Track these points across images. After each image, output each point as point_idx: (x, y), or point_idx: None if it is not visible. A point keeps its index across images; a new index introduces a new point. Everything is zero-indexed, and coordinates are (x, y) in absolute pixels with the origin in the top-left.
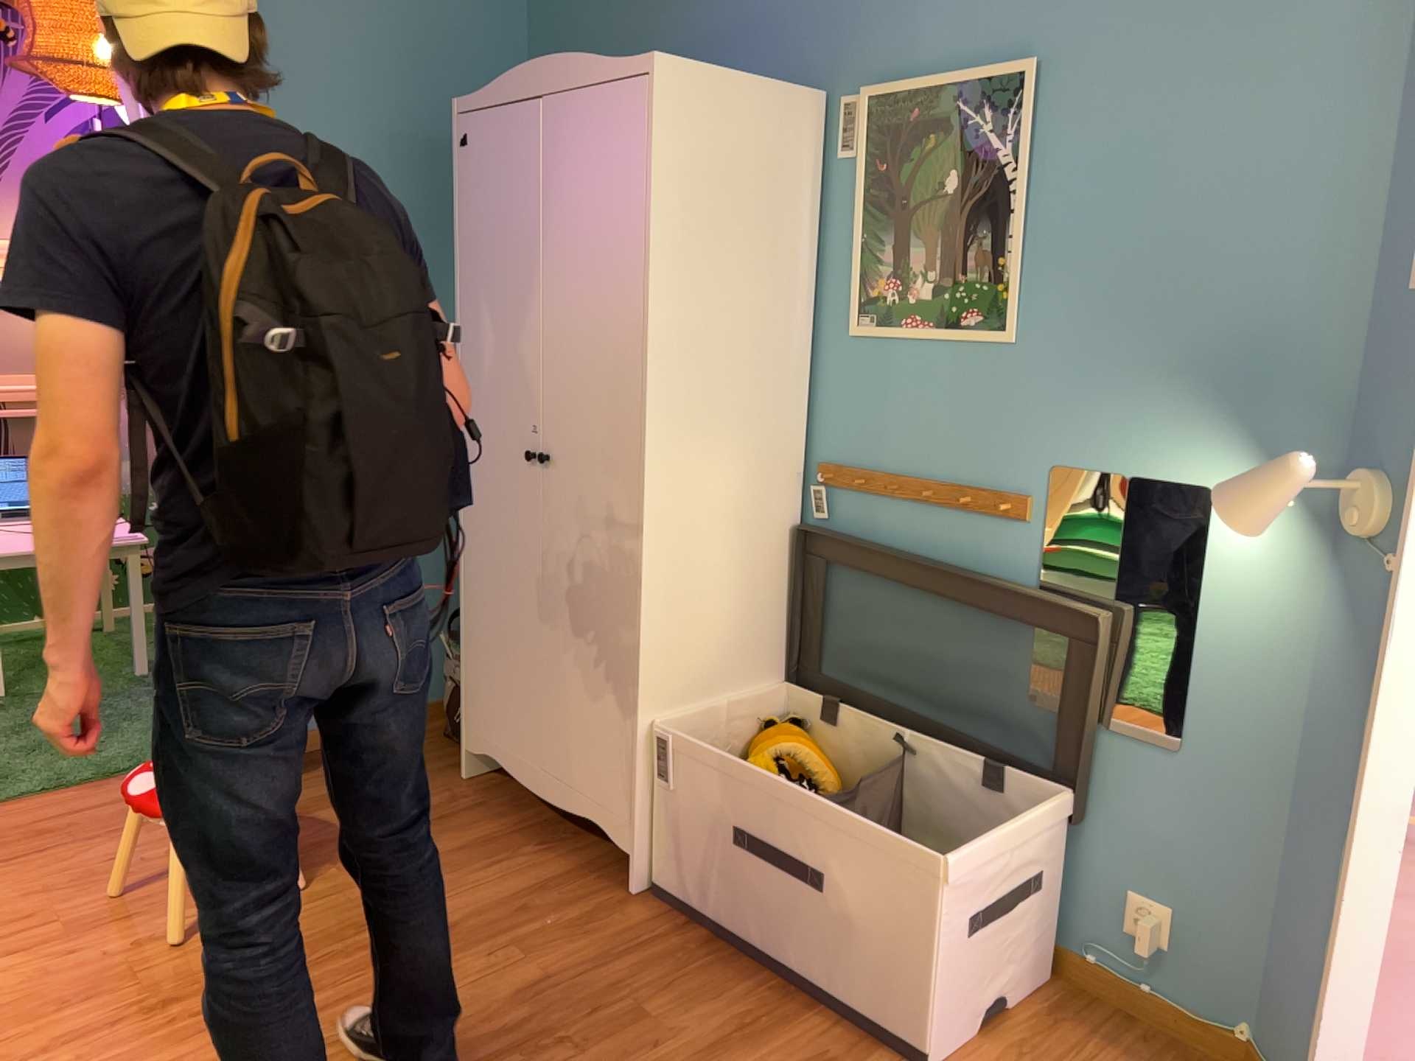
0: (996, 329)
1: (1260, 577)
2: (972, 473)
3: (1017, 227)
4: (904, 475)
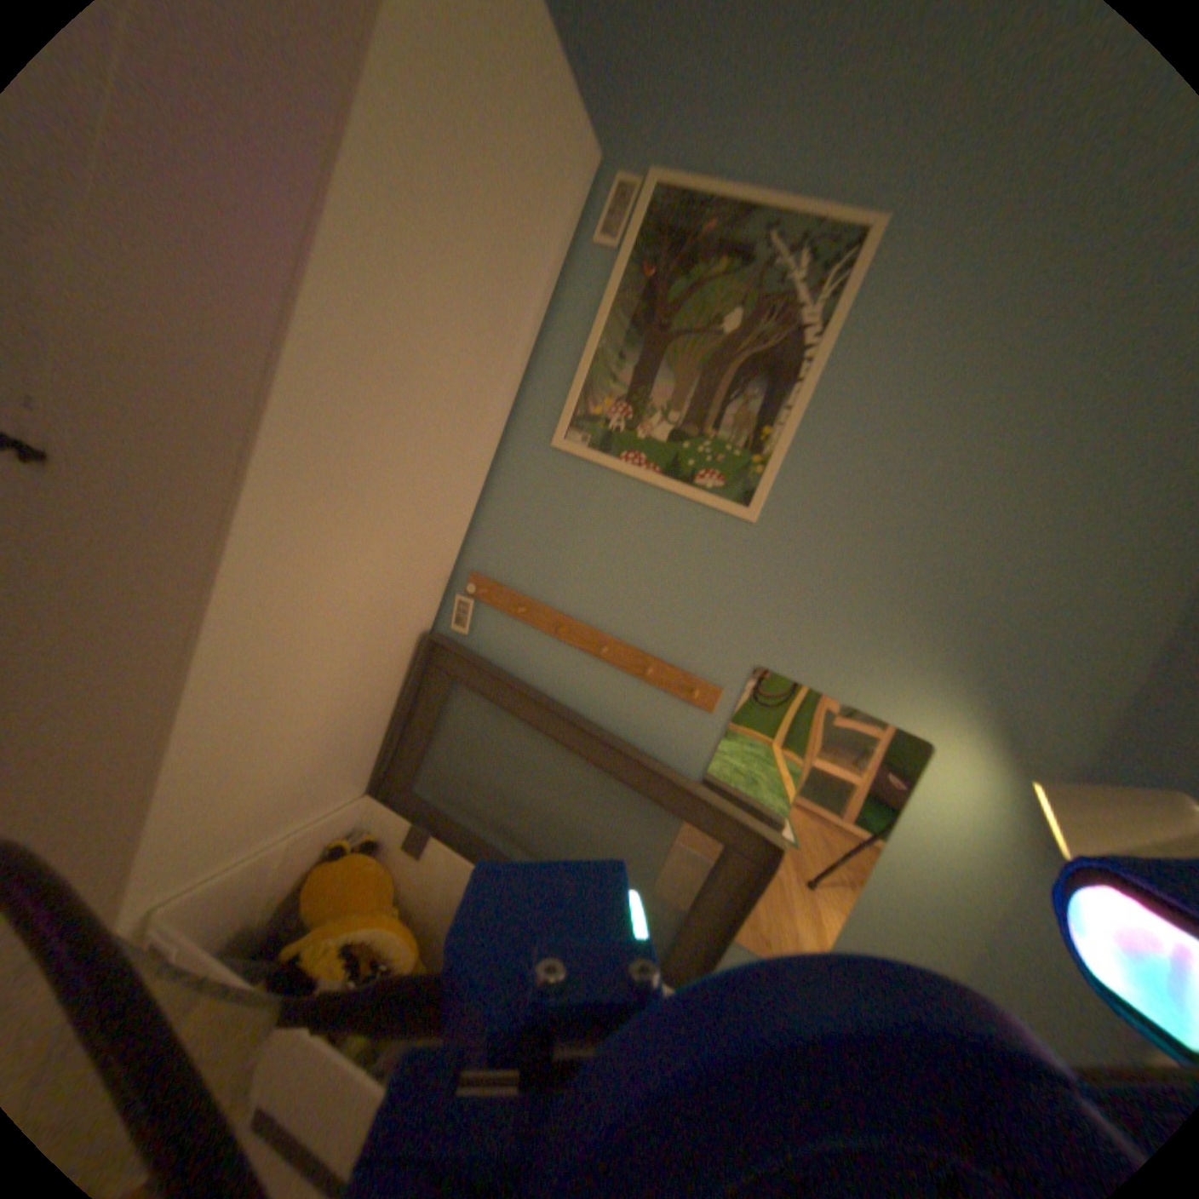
0: (740, 503)
1: (961, 848)
2: (659, 644)
3: (803, 402)
4: (575, 620)
